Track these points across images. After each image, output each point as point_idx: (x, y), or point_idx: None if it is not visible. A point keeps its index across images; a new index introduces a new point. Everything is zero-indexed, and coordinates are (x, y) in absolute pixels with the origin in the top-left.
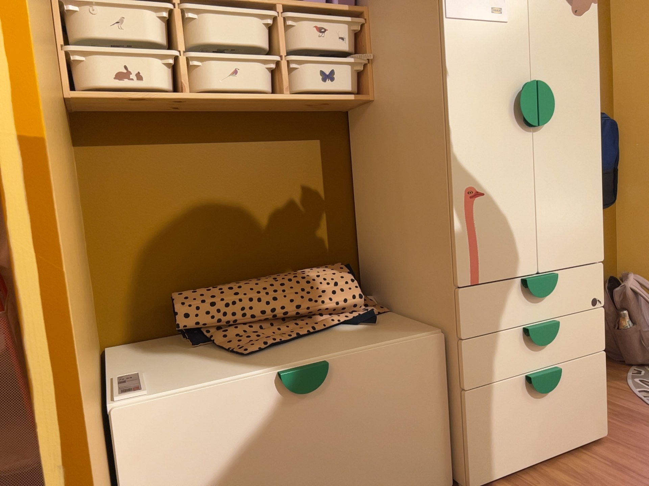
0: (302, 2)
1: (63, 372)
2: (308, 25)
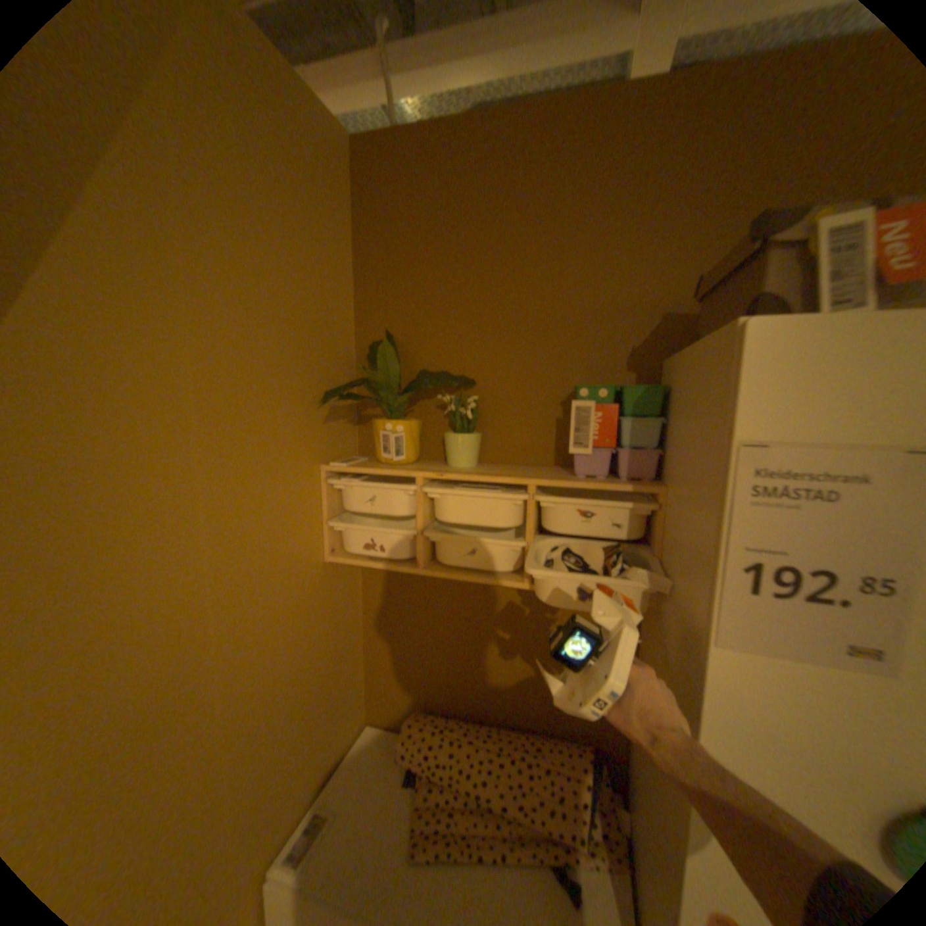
0: (564, 480)
1: None
2: (565, 511)
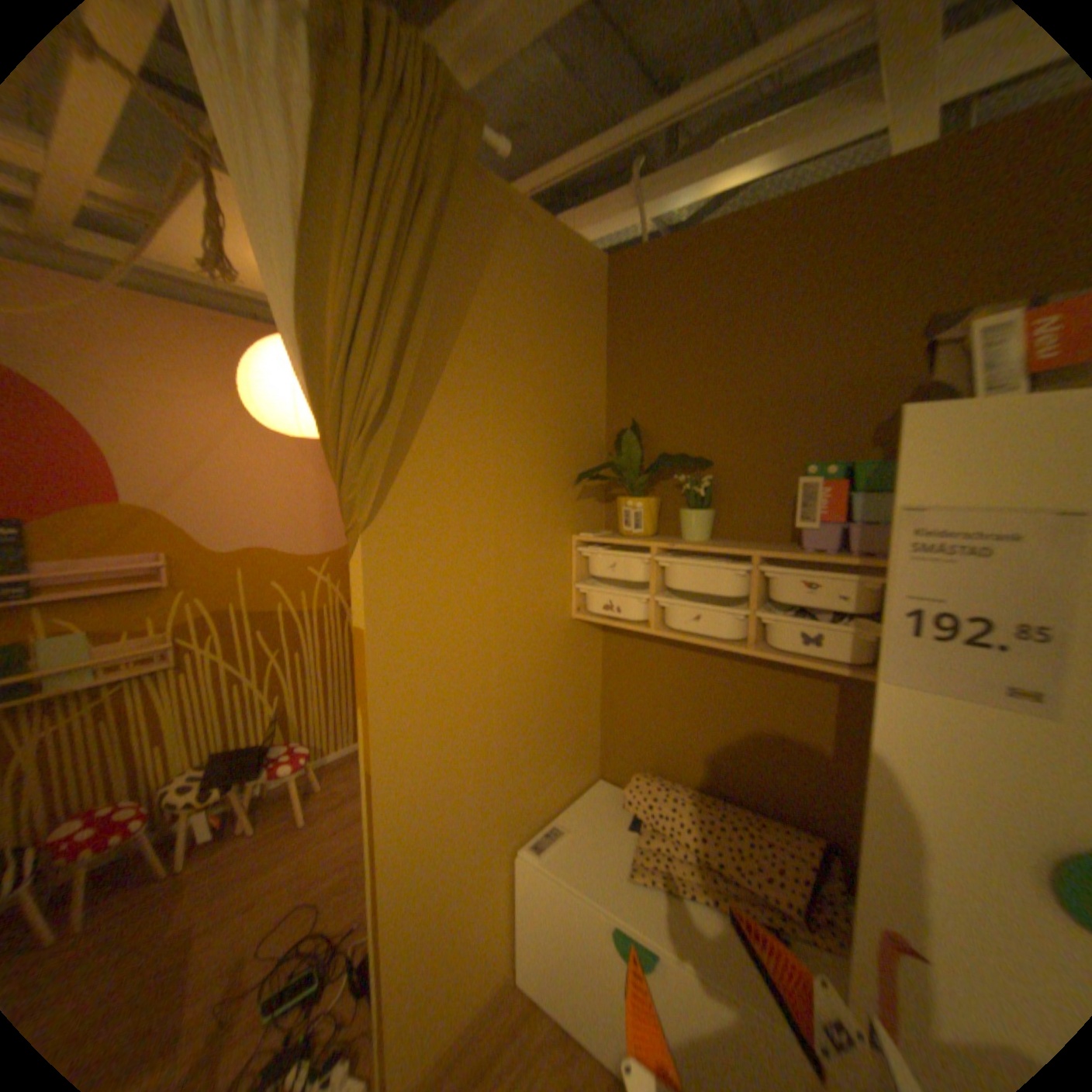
0: (788, 552)
1: (379, 873)
2: (788, 581)
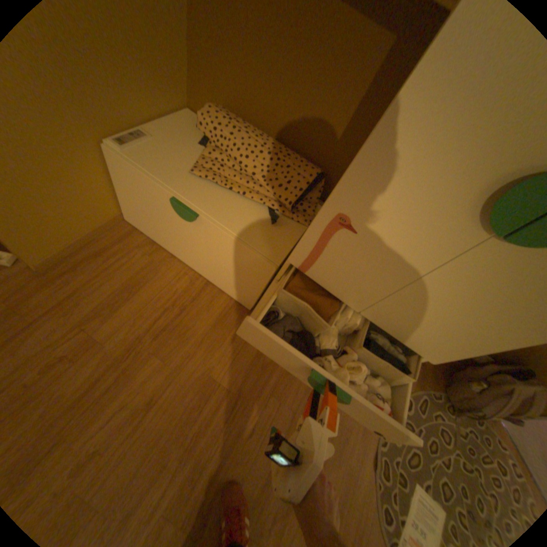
0: None
1: None
2: None
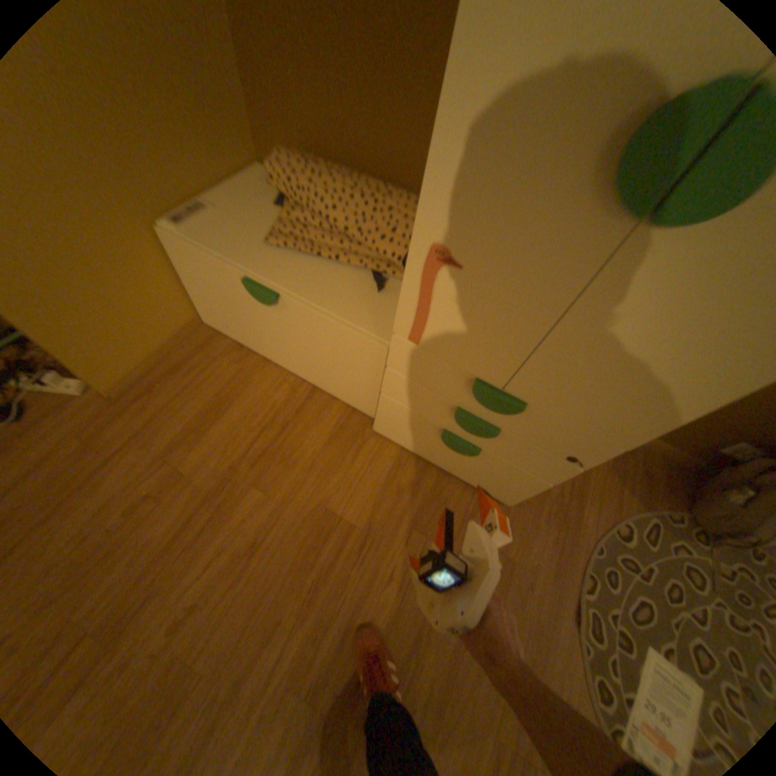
0: None
1: None
2: None
